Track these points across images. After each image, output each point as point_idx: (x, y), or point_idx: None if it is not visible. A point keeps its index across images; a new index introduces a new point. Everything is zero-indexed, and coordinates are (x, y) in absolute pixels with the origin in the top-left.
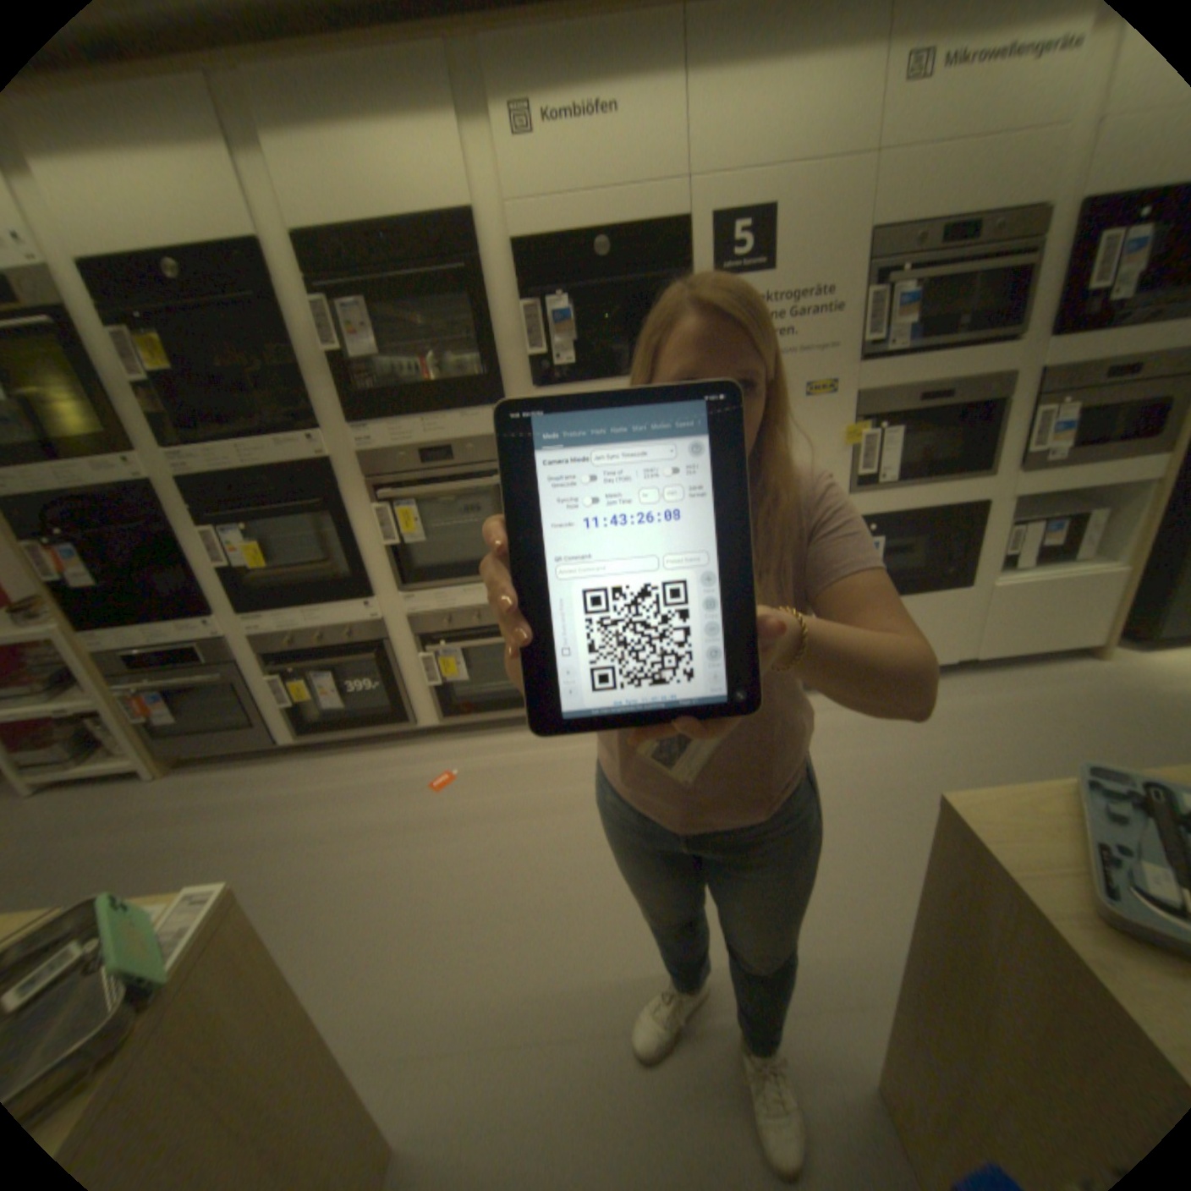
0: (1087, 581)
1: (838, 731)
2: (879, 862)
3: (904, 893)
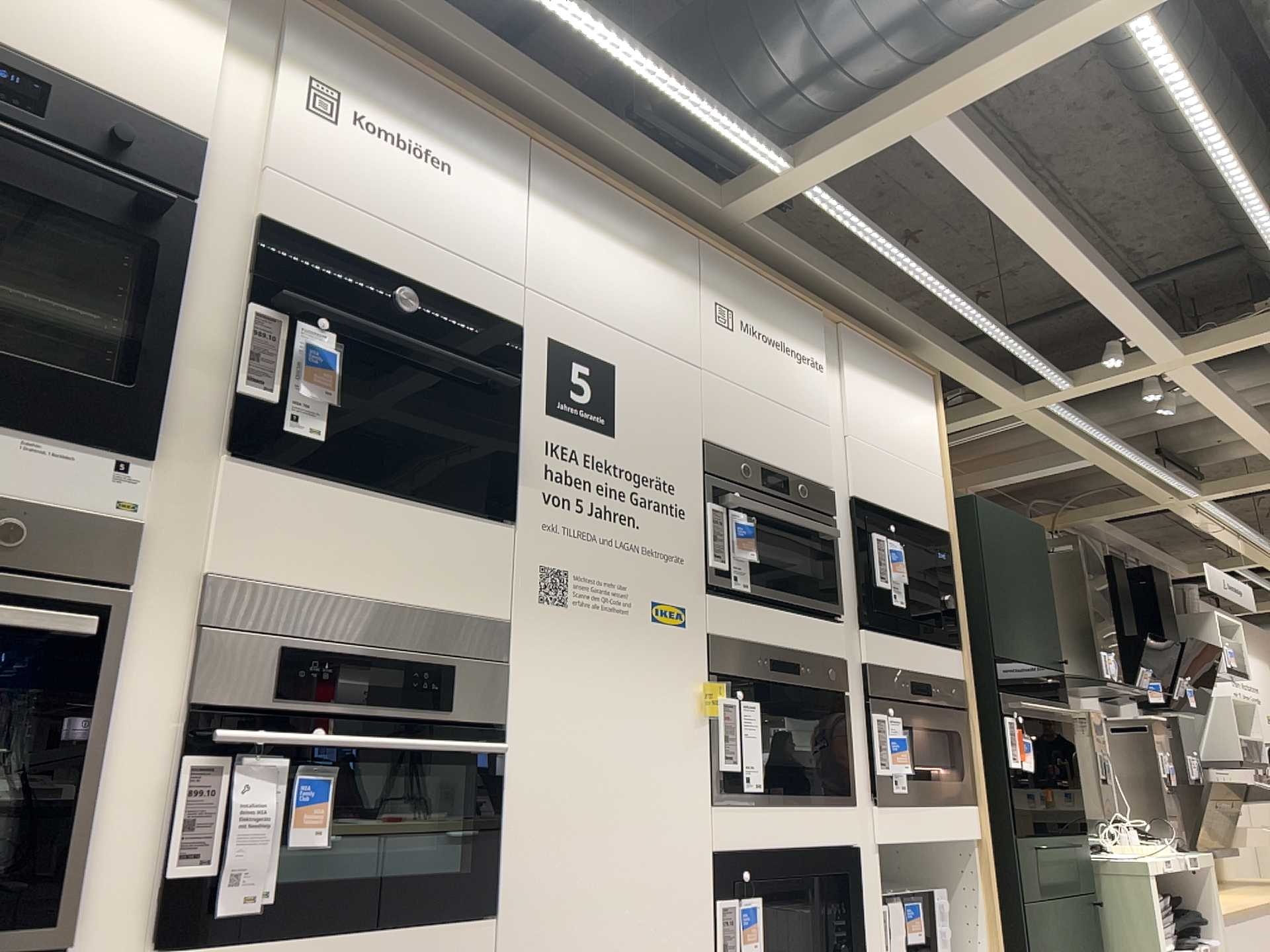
0: None
1: None
2: None
3: None
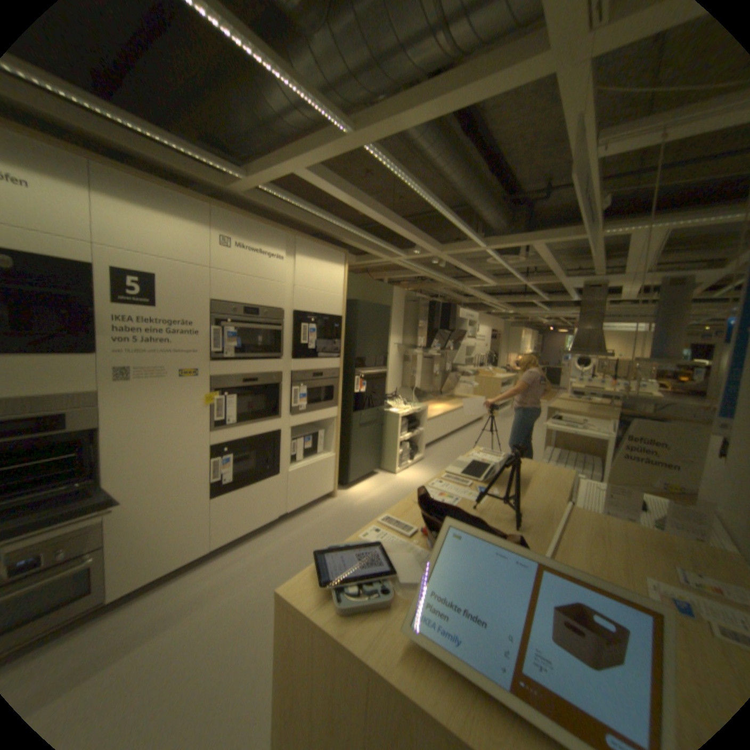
0: (322, 462)
1: (216, 588)
2: (250, 667)
3: (266, 679)
